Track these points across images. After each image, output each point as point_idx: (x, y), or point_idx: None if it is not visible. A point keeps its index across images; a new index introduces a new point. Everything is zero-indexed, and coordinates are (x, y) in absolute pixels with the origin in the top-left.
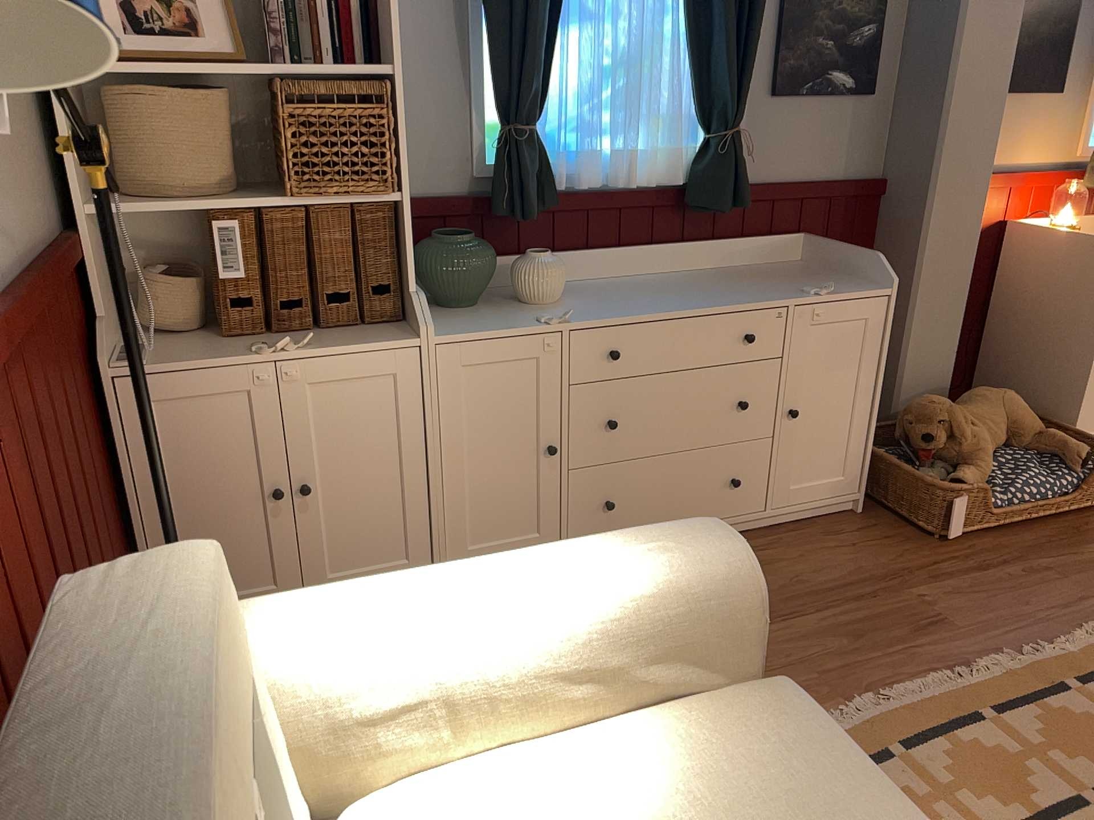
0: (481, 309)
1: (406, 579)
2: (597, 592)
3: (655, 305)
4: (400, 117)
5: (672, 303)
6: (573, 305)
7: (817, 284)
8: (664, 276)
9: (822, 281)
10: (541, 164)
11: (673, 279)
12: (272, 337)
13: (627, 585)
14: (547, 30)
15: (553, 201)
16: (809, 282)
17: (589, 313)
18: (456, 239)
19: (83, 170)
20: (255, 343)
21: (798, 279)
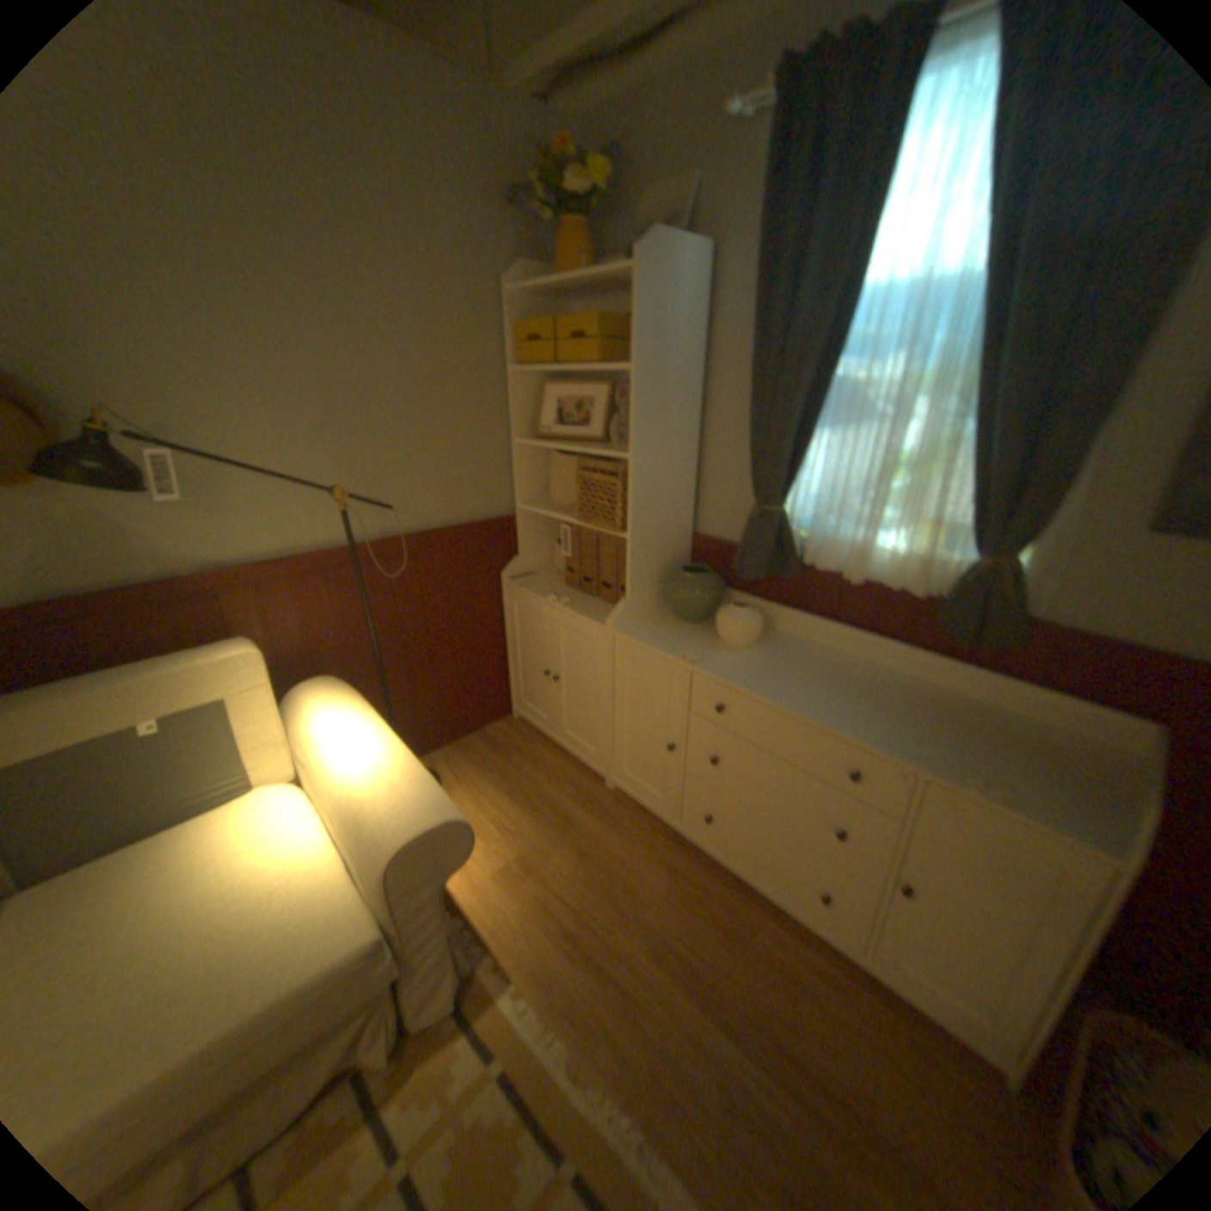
0: (686, 630)
1: (360, 724)
2: (354, 792)
3: (784, 694)
4: (641, 488)
5: (801, 701)
6: (740, 659)
7: (1011, 785)
8: (893, 680)
9: (1050, 789)
10: (774, 541)
11: (887, 687)
12: (577, 595)
13: (361, 802)
14: (792, 433)
15: (799, 573)
16: (1022, 778)
17: (724, 670)
18: (685, 577)
19: (533, 488)
20: (563, 594)
21: (1025, 767)
